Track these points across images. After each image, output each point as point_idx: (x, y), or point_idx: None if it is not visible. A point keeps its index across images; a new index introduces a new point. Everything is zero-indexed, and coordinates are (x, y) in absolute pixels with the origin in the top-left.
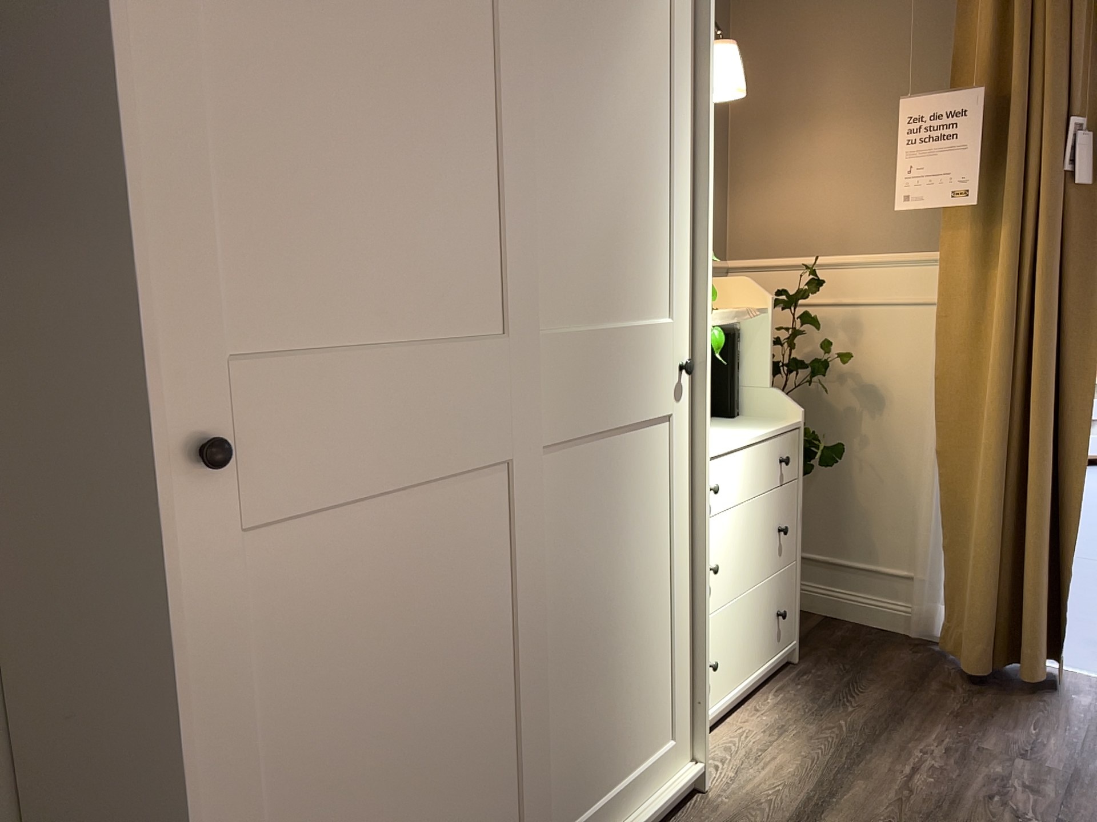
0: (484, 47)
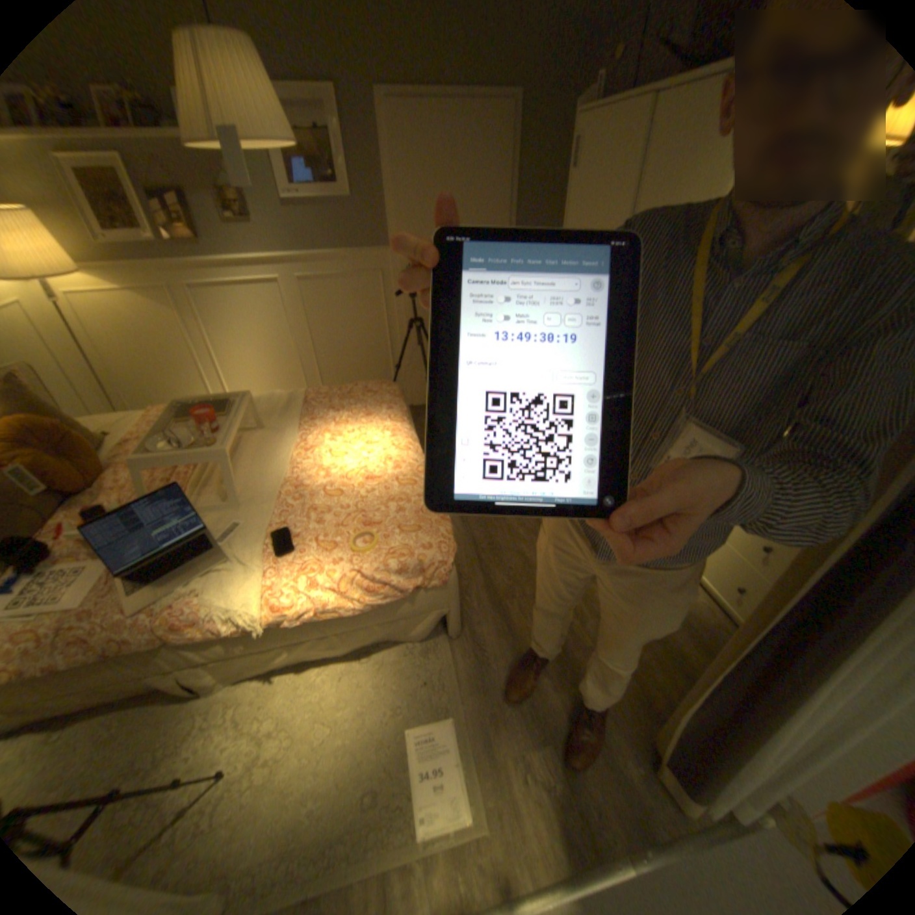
0: (619, 207)
